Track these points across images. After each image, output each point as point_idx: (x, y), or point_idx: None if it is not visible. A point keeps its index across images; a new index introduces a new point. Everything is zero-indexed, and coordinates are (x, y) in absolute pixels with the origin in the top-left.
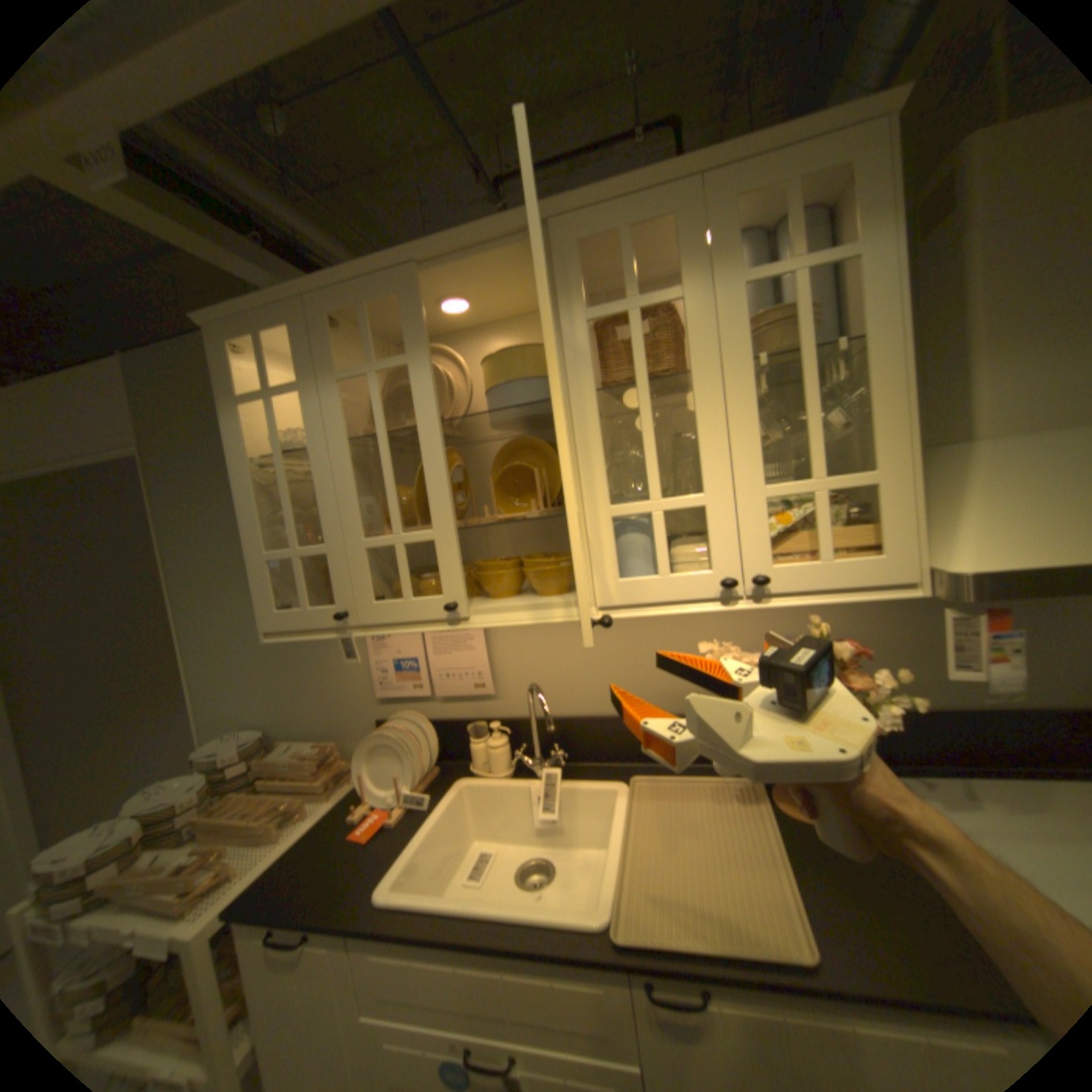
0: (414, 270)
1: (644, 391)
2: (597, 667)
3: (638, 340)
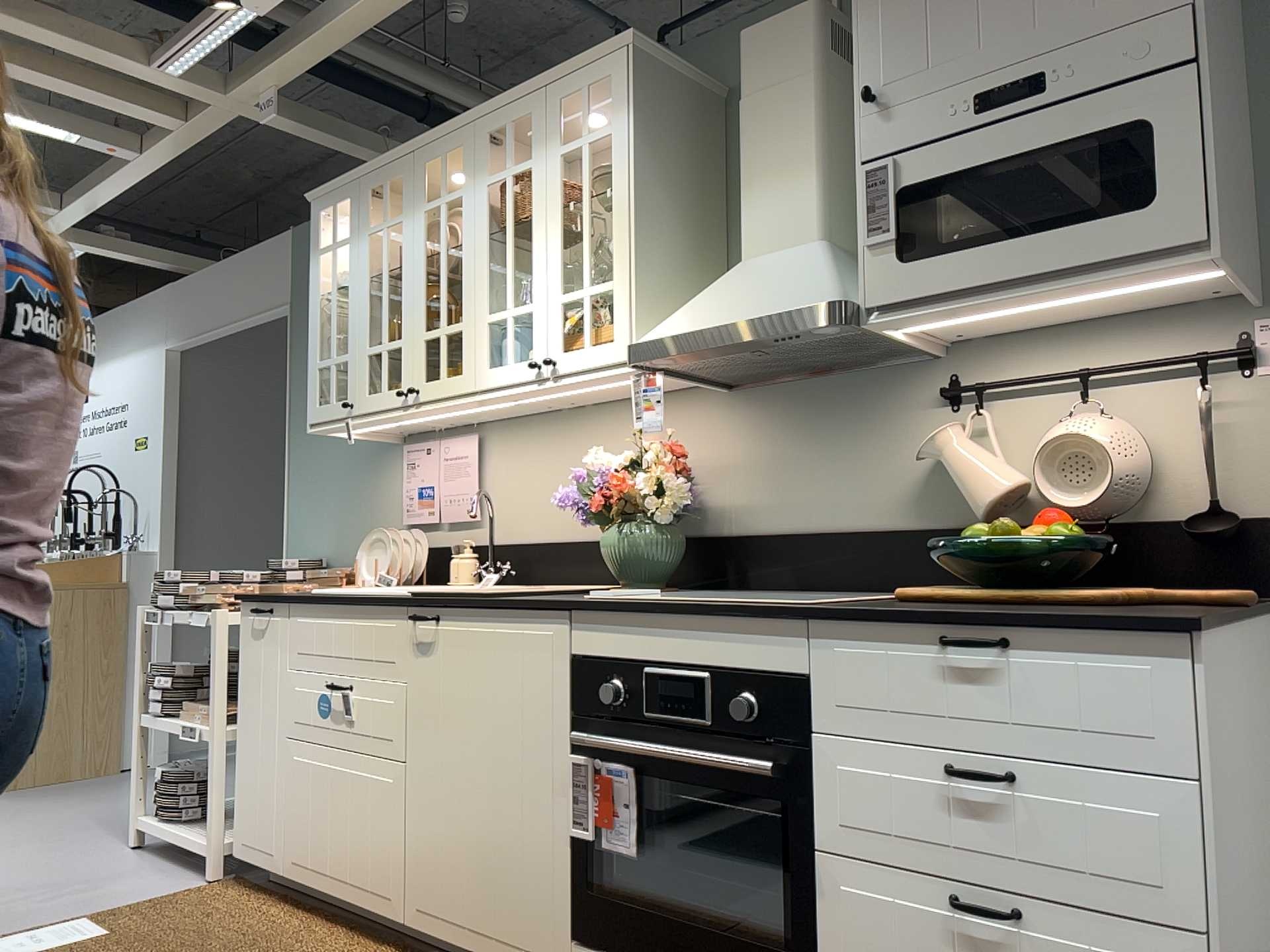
0: (413, 160)
1: (509, 233)
2: (550, 494)
3: (509, 198)
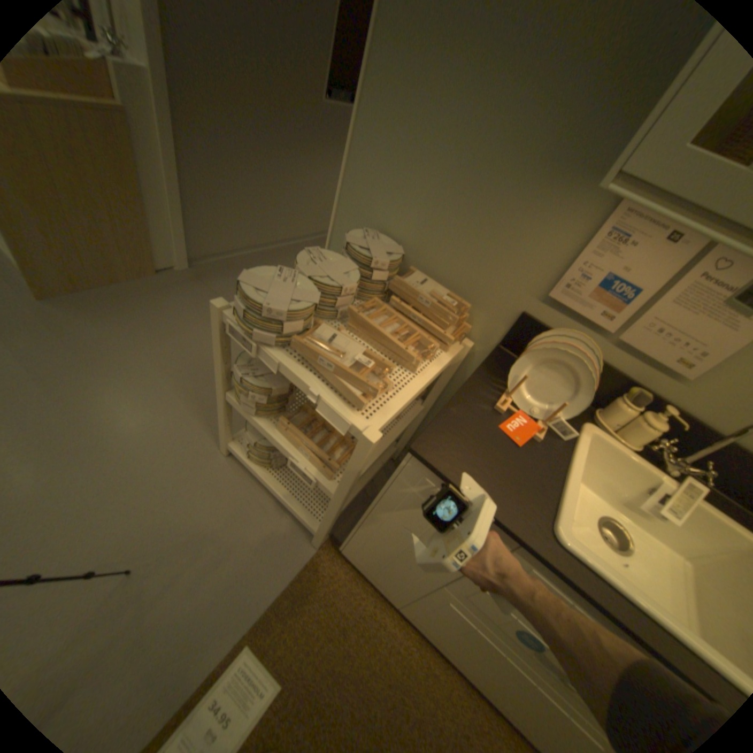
0: None
1: None
2: None
3: None
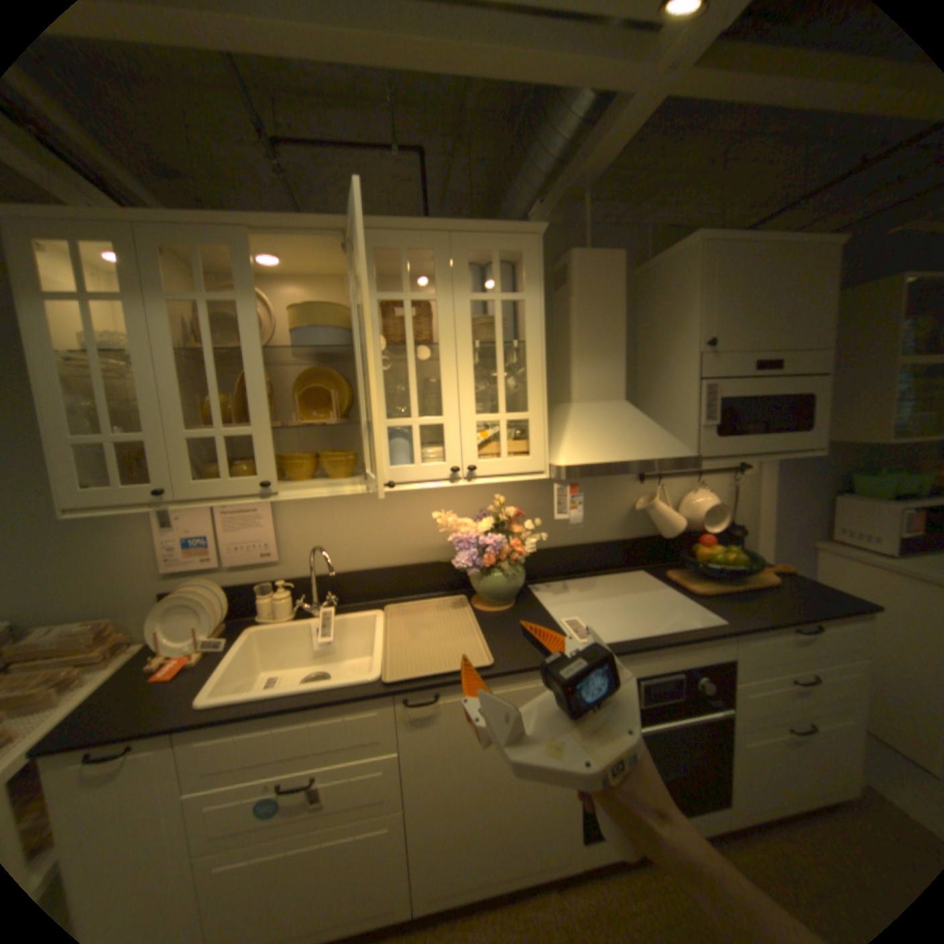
0: (247, 232)
1: (412, 351)
2: (362, 535)
3: (410, 320)
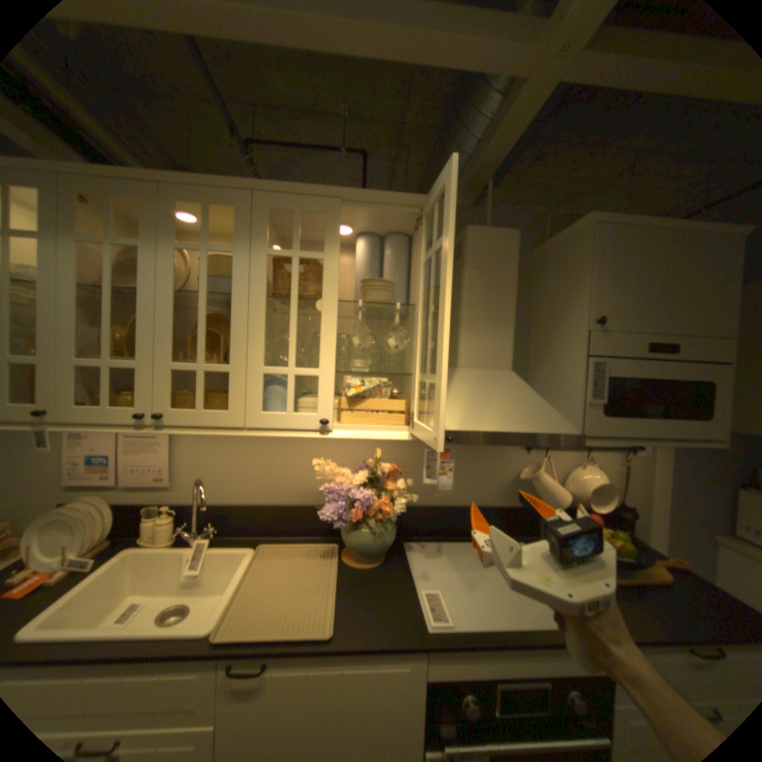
0: (156, 188)
1: (294, 304)
2: (250, 472)
3: (295, 275)
